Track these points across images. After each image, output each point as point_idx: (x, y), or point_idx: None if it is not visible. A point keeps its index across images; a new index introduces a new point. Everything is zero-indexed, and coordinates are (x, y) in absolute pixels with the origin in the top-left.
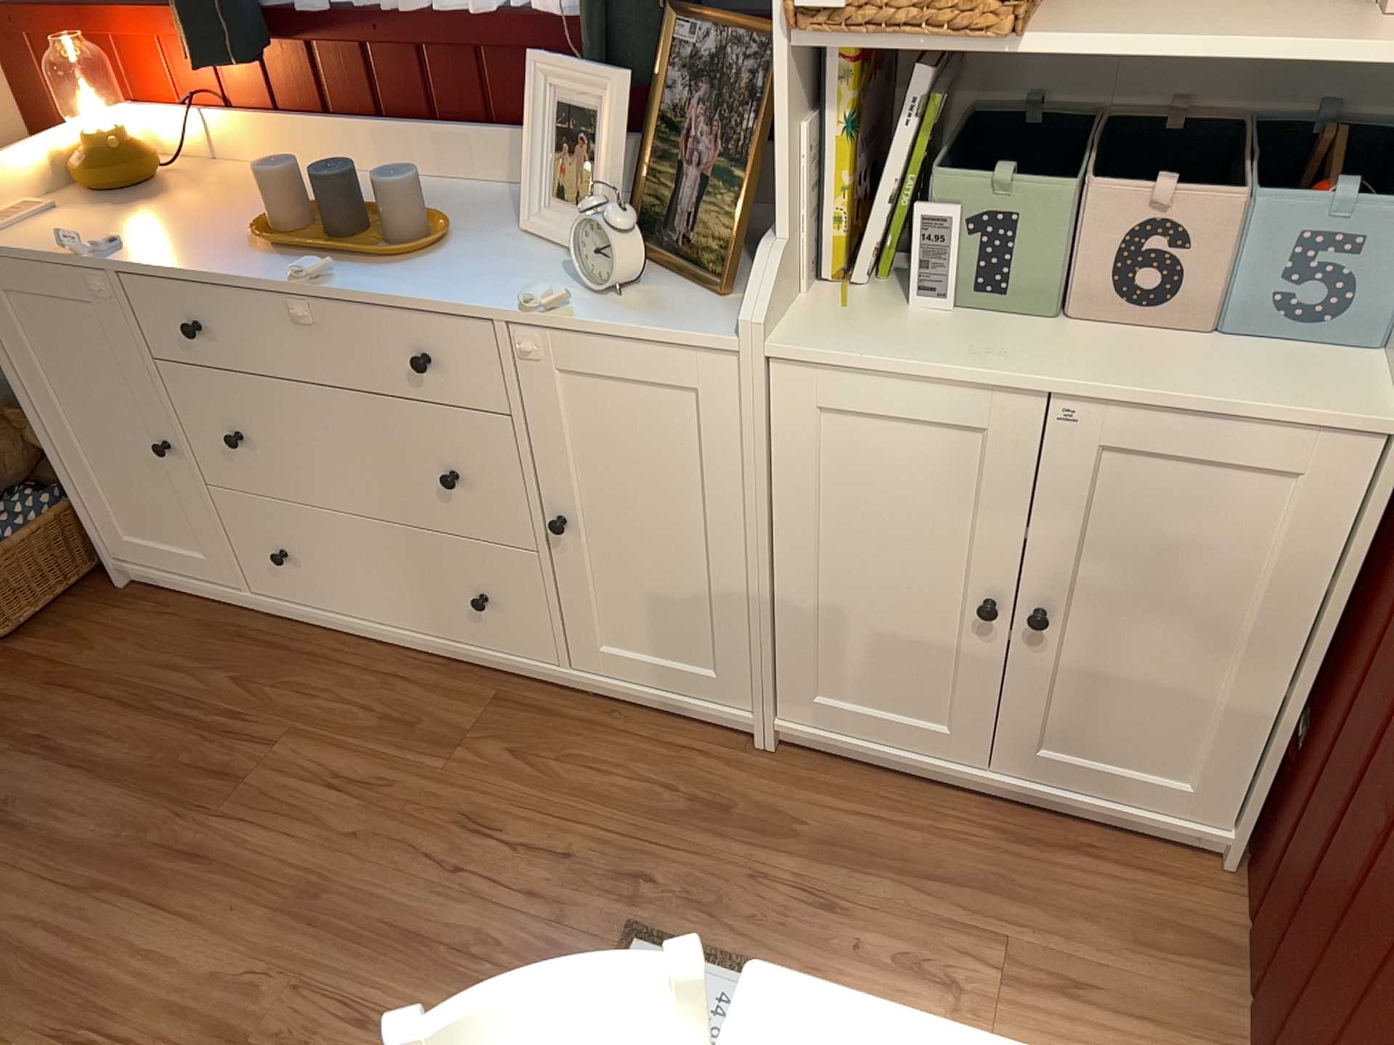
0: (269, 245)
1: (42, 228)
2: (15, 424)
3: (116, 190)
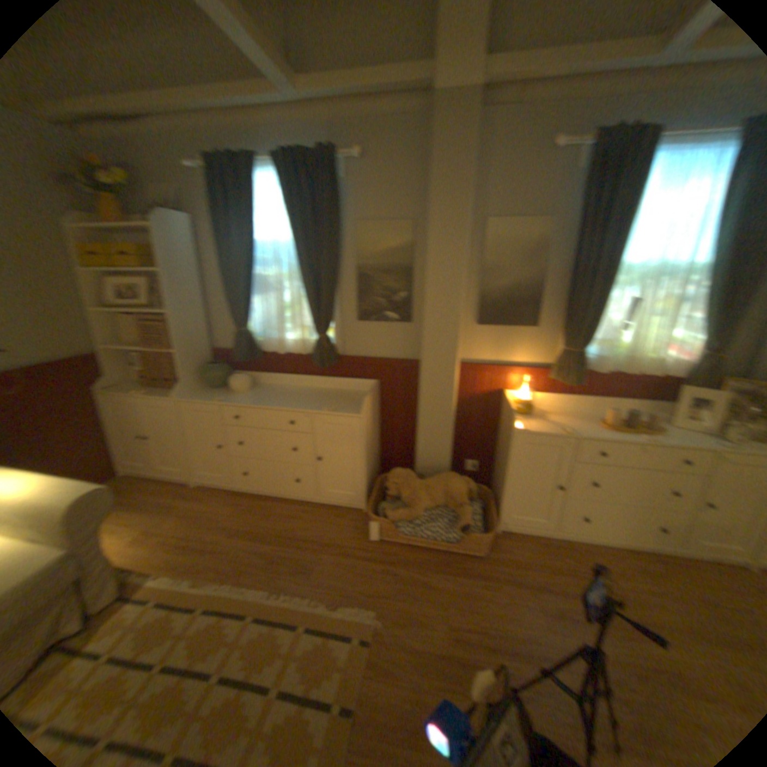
0: (614, 429)
1: (520, 423)
2: (461, 480)
3: (527, 411)
